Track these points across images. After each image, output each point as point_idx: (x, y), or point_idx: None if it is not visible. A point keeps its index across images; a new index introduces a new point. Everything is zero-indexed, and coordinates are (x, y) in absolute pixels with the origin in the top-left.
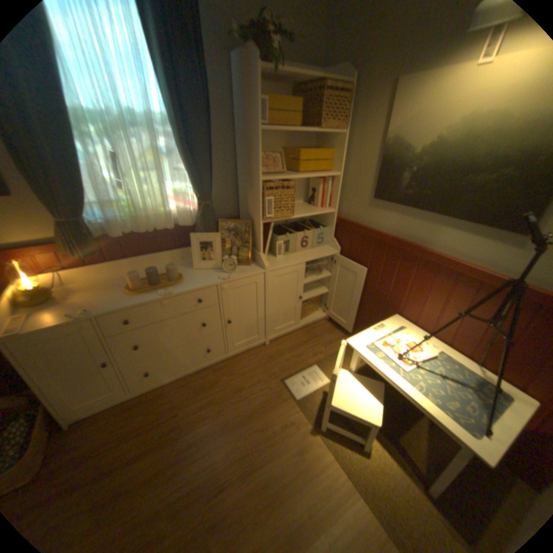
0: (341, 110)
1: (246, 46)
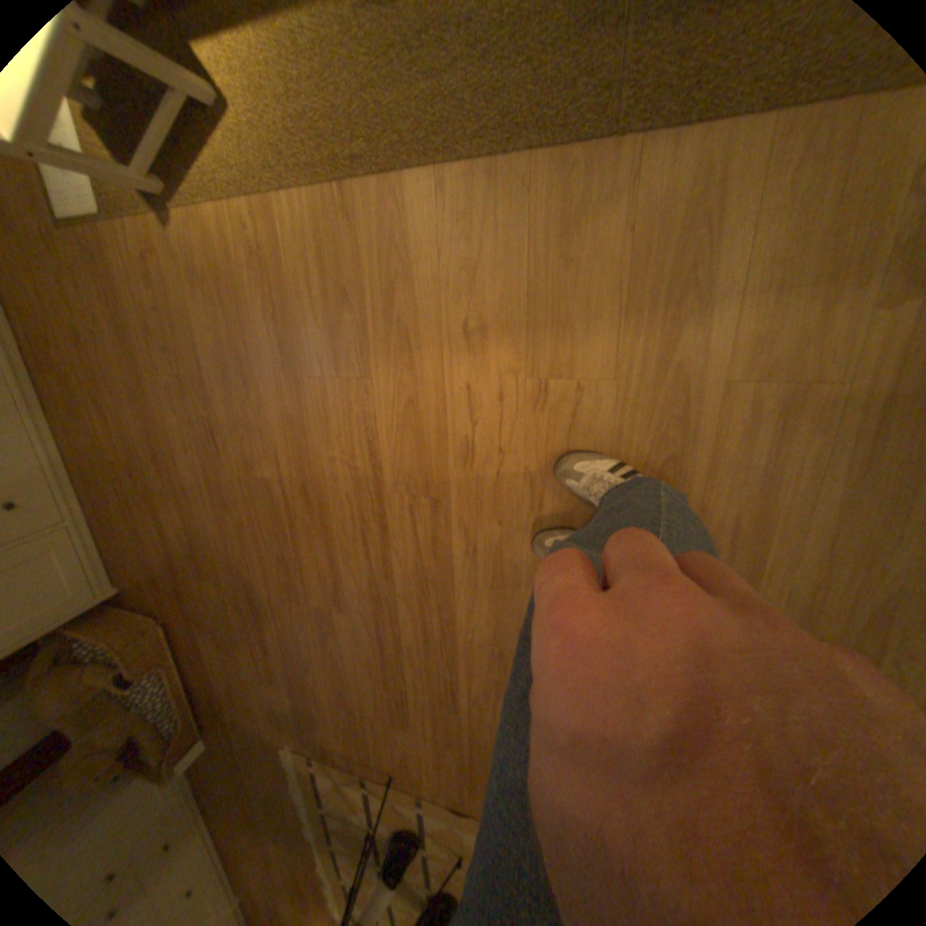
0: None
1: None
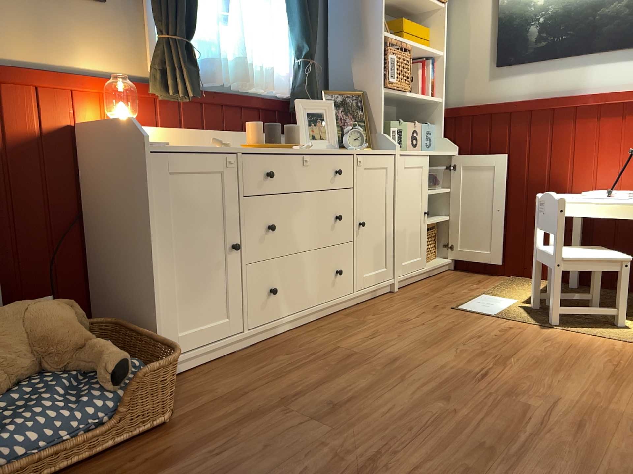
0: None
1: None
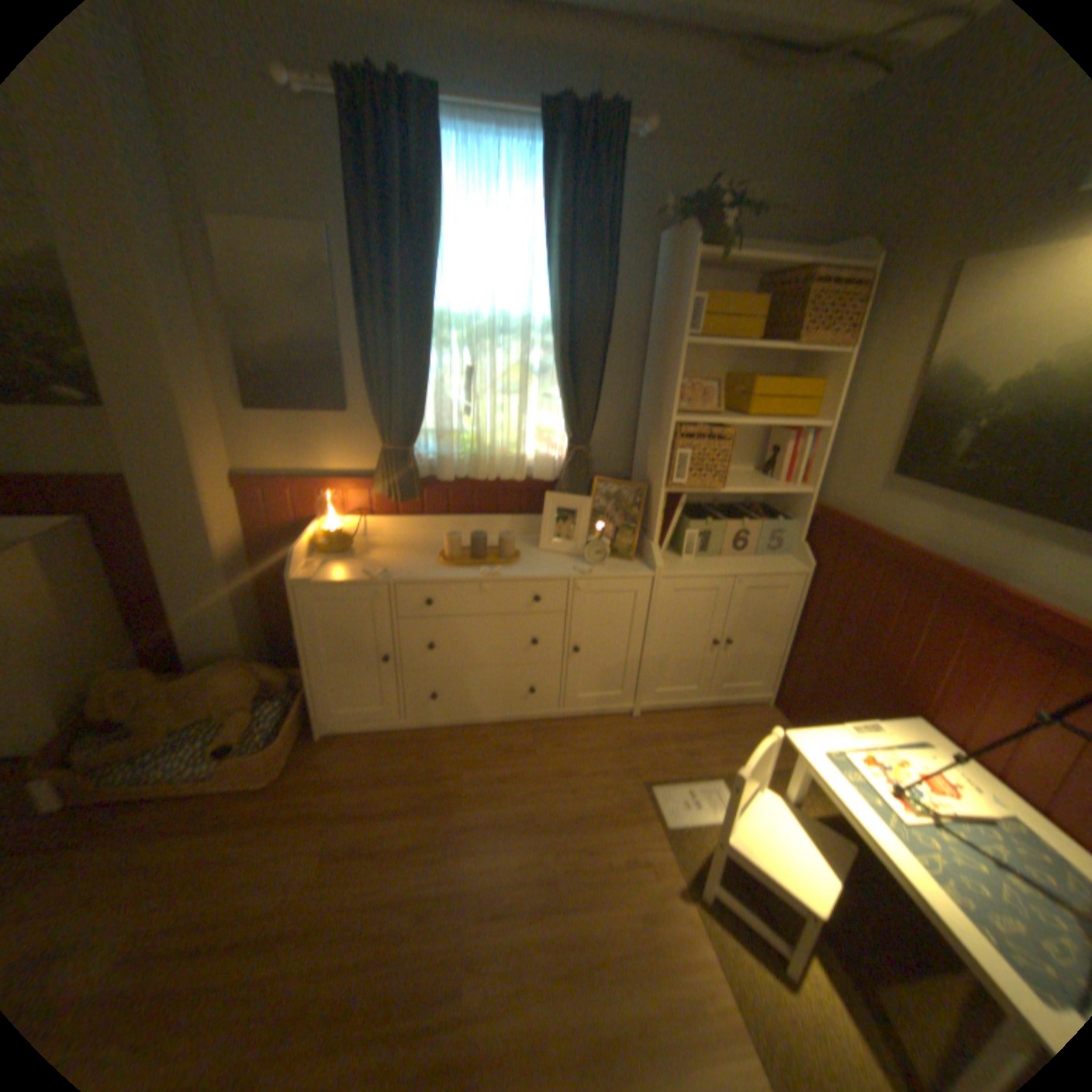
0: (846, 314)
1: (686, 223)
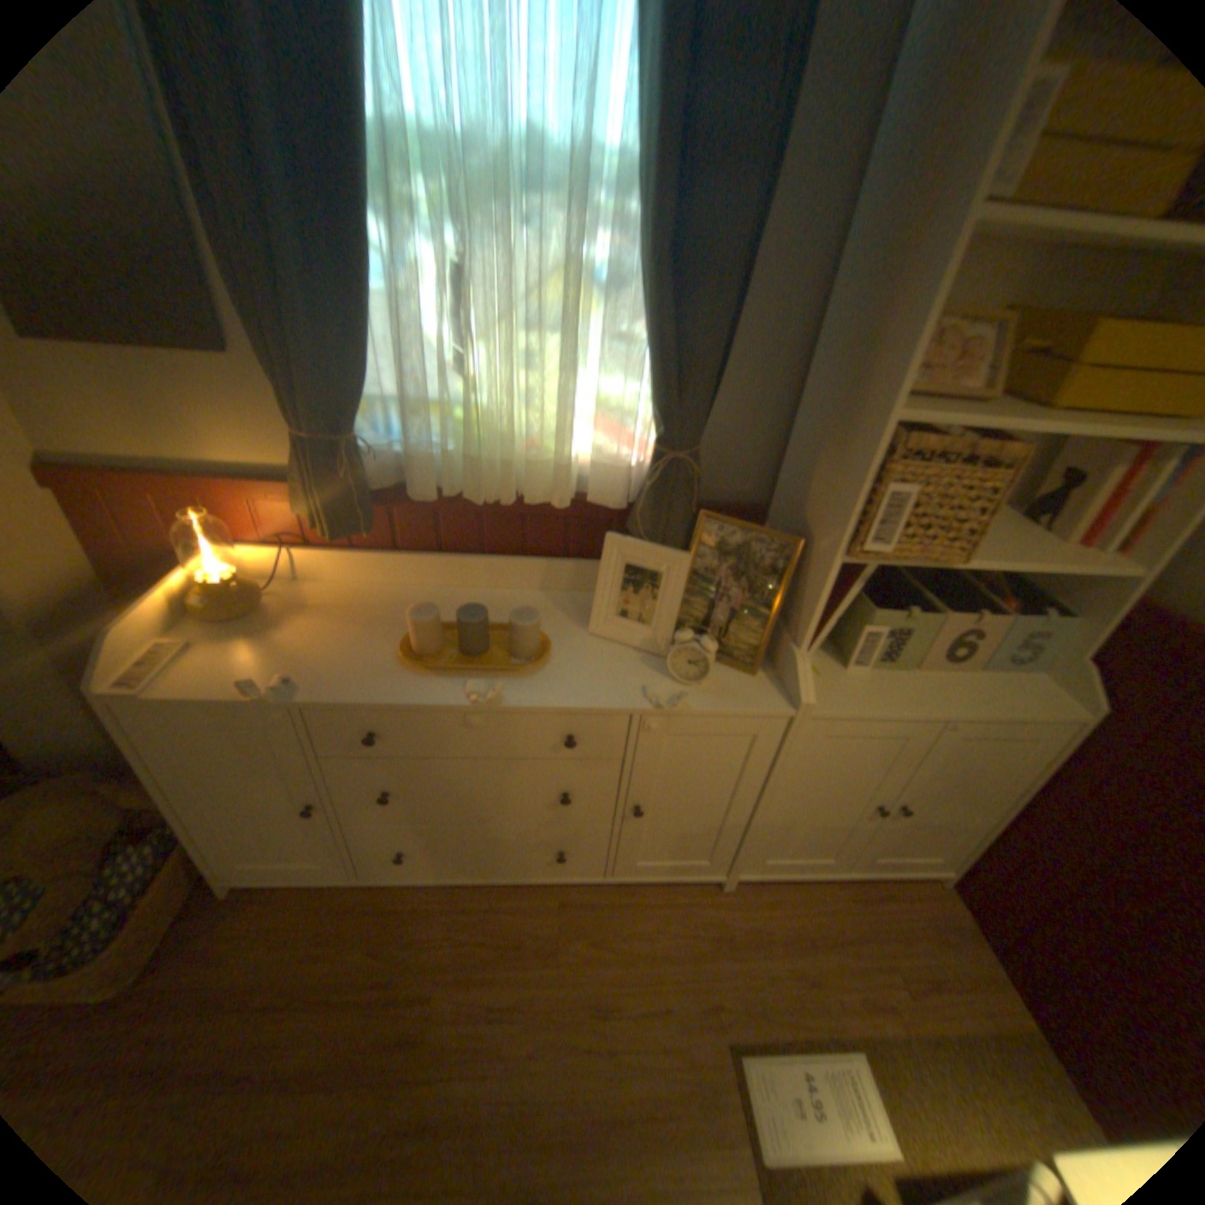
0: None
1: None
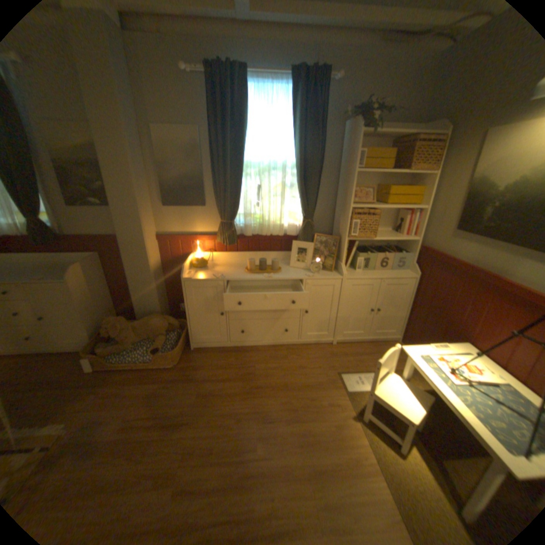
0: (434, 155)
1: (358, 116)
